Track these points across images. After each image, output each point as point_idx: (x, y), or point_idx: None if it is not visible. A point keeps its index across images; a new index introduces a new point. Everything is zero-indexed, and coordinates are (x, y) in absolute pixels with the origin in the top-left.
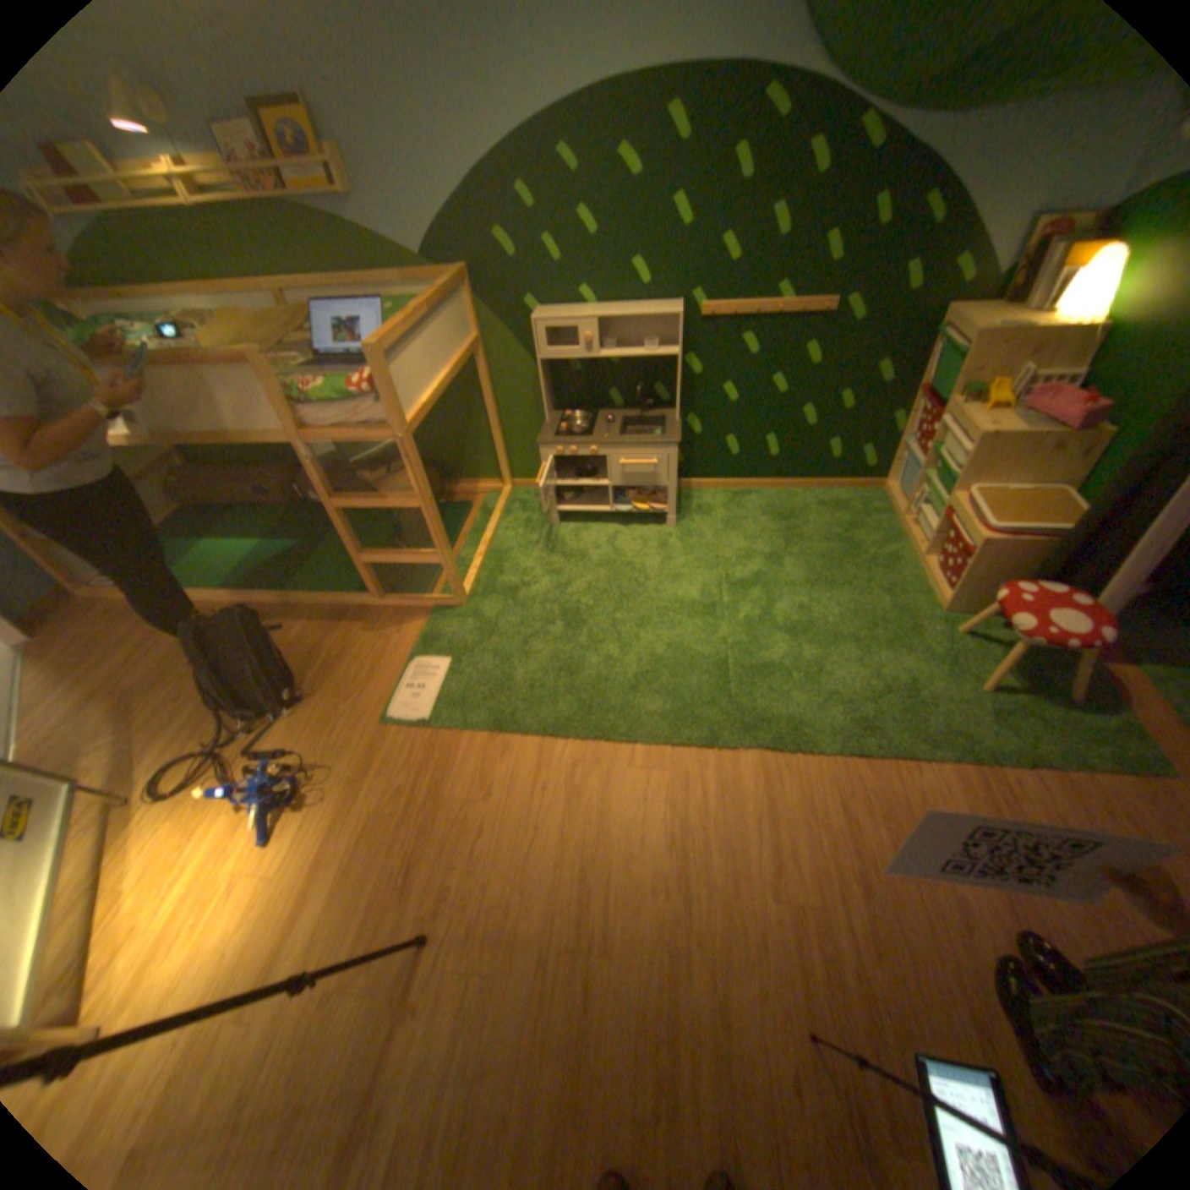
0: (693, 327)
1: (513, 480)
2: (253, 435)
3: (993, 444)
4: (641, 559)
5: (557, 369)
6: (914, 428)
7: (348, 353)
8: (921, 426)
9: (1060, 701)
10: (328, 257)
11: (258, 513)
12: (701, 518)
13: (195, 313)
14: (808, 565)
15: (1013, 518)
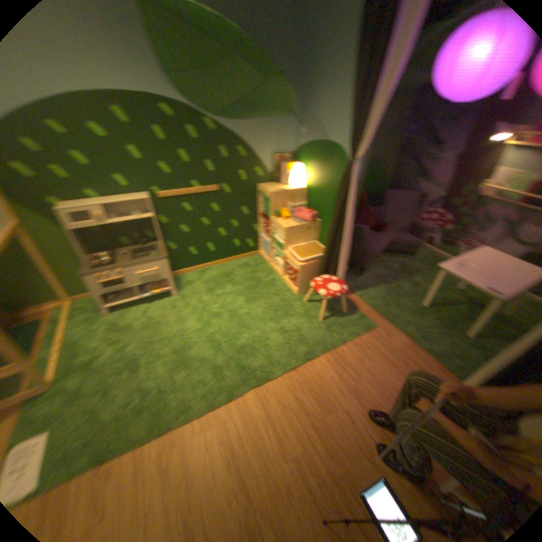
0: (155, 203)
1: (68, 298)
2: None
3: (289, 231)
4: (164, 317)
5: (81, 232)
6: (261, 229)
7: None
8: (263, 228)
9: (340, 314)
10: None
11: None
12: (188, 287)
13: None
14: (242, 294)
15: (304, 256)
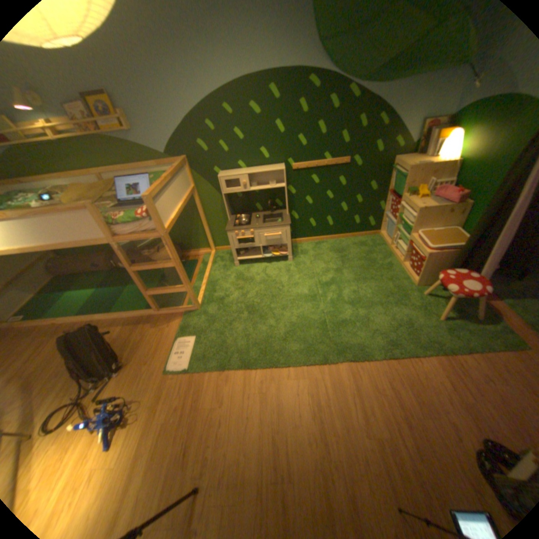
0: (289, 174)
1: (215, 247)
2: (90, 241)
3: (425, 212)
4: (279, 277)
5: (231, 197)
6: (389, 208)
7: (134, 199)
8: (392, 207)
9: (474, 320)
10: (121, 157)
11: (93, 275)
12: (303, 255)
13: (58, 187)
14: (354, 272)
15: (439, 242)
